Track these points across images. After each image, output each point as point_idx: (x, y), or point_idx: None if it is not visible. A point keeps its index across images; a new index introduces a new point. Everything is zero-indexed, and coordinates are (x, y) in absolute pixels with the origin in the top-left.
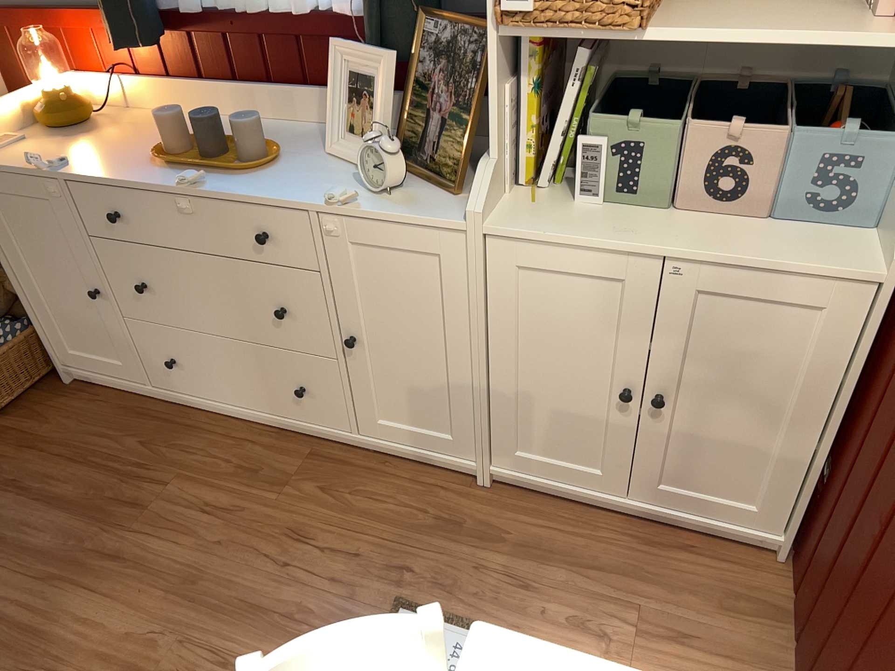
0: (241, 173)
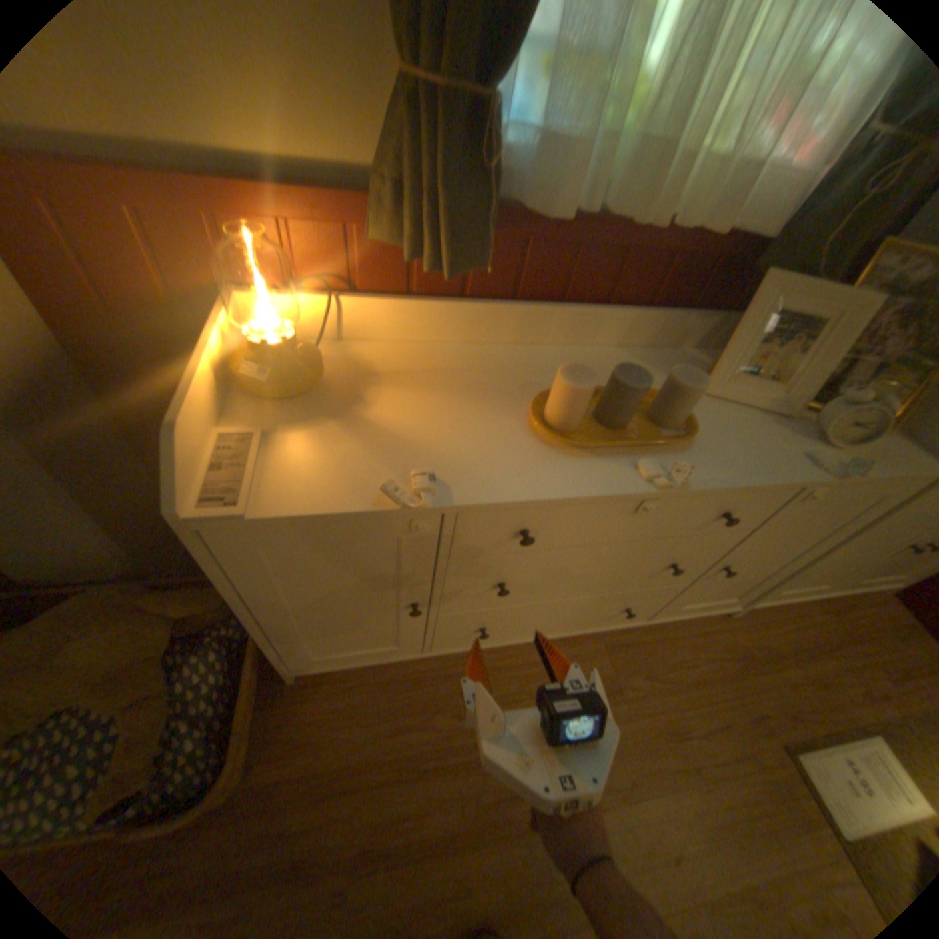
0: (671, 442)
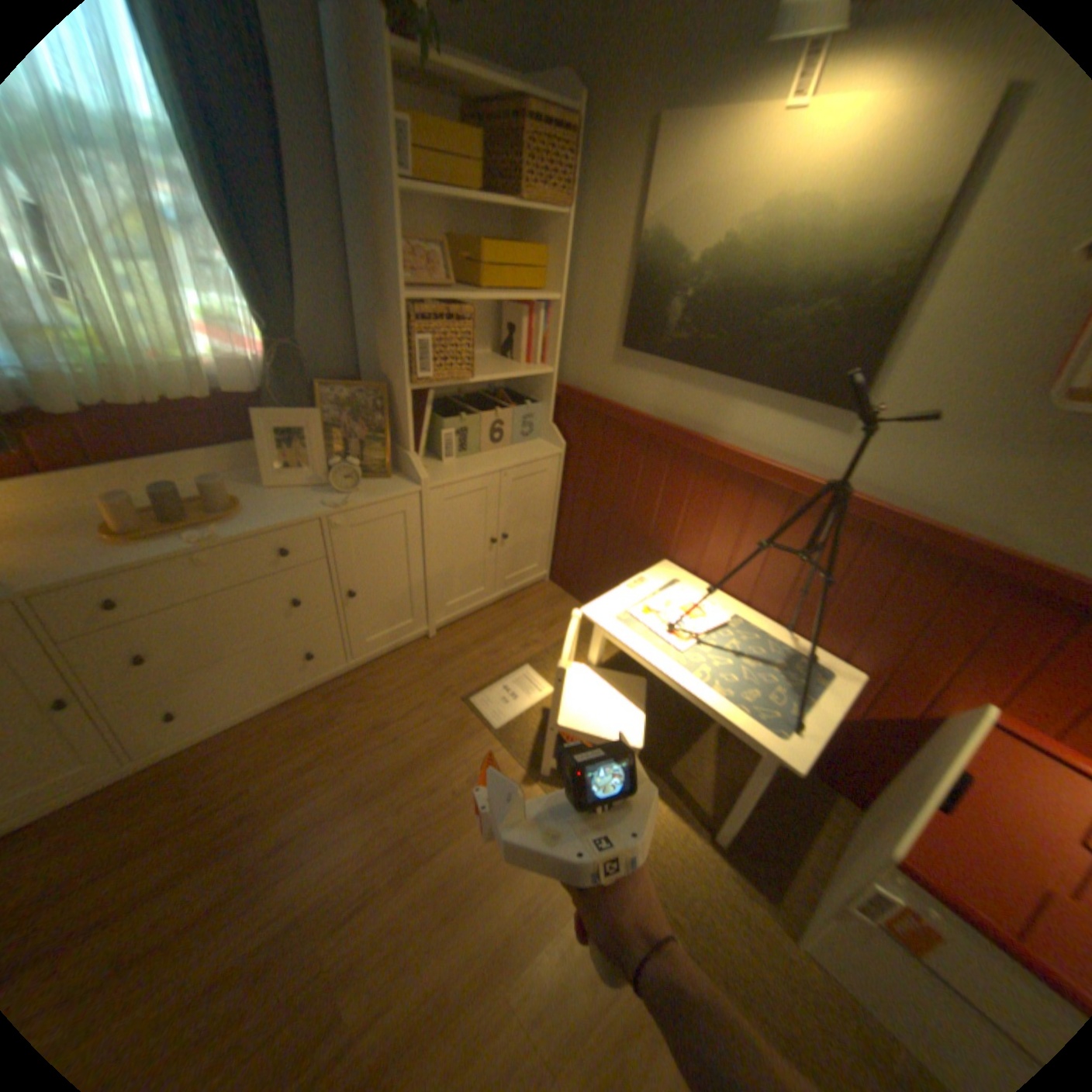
0: (217, 519)
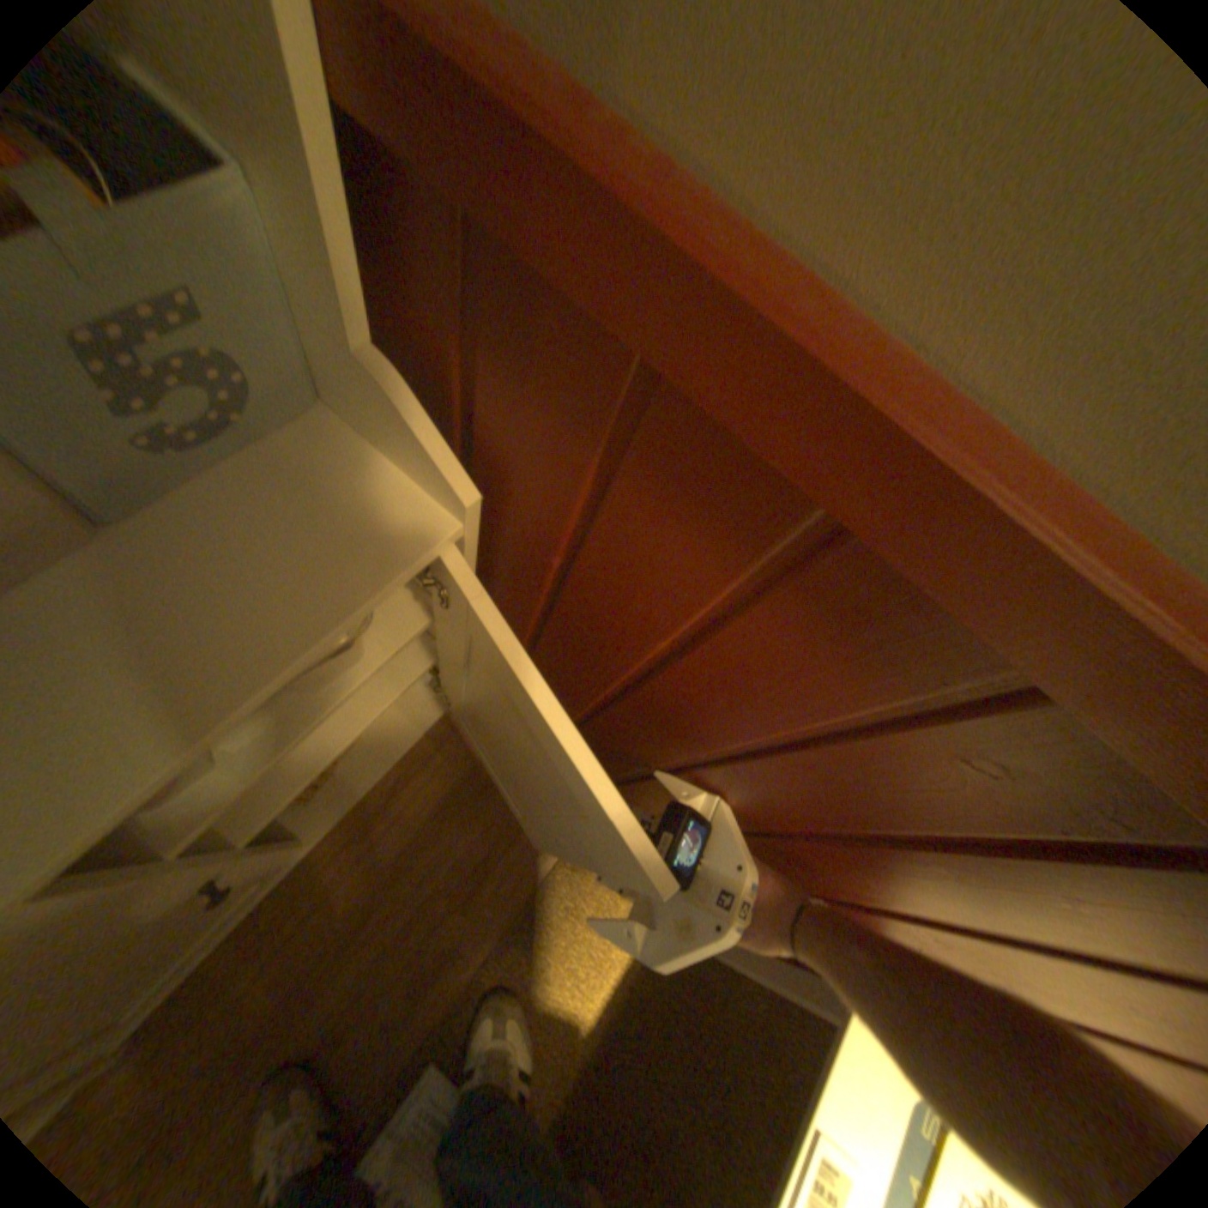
0: None
